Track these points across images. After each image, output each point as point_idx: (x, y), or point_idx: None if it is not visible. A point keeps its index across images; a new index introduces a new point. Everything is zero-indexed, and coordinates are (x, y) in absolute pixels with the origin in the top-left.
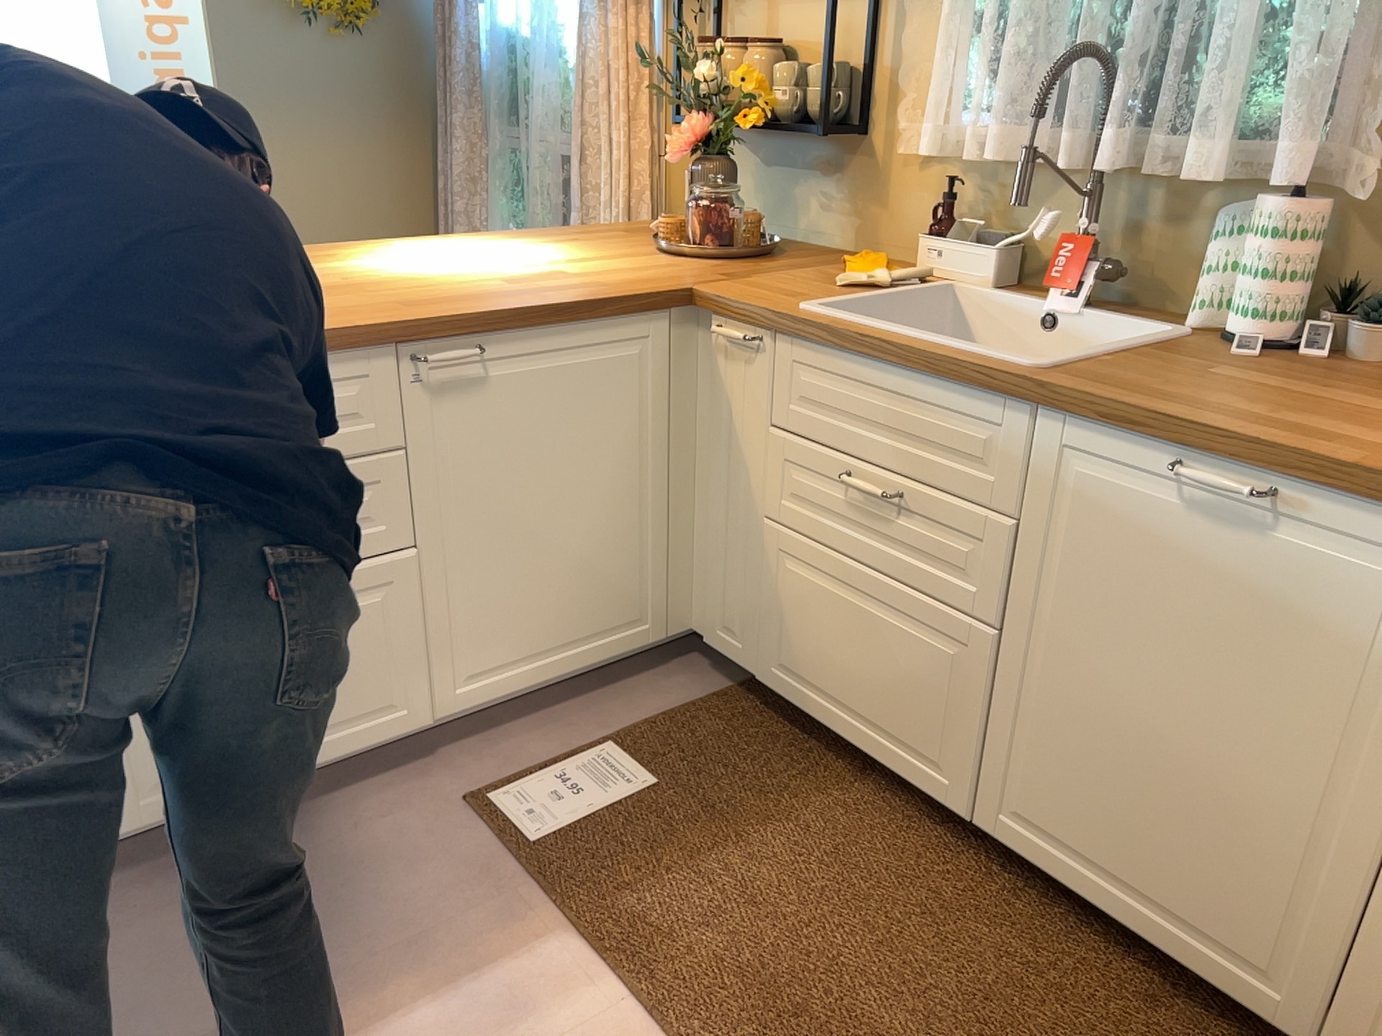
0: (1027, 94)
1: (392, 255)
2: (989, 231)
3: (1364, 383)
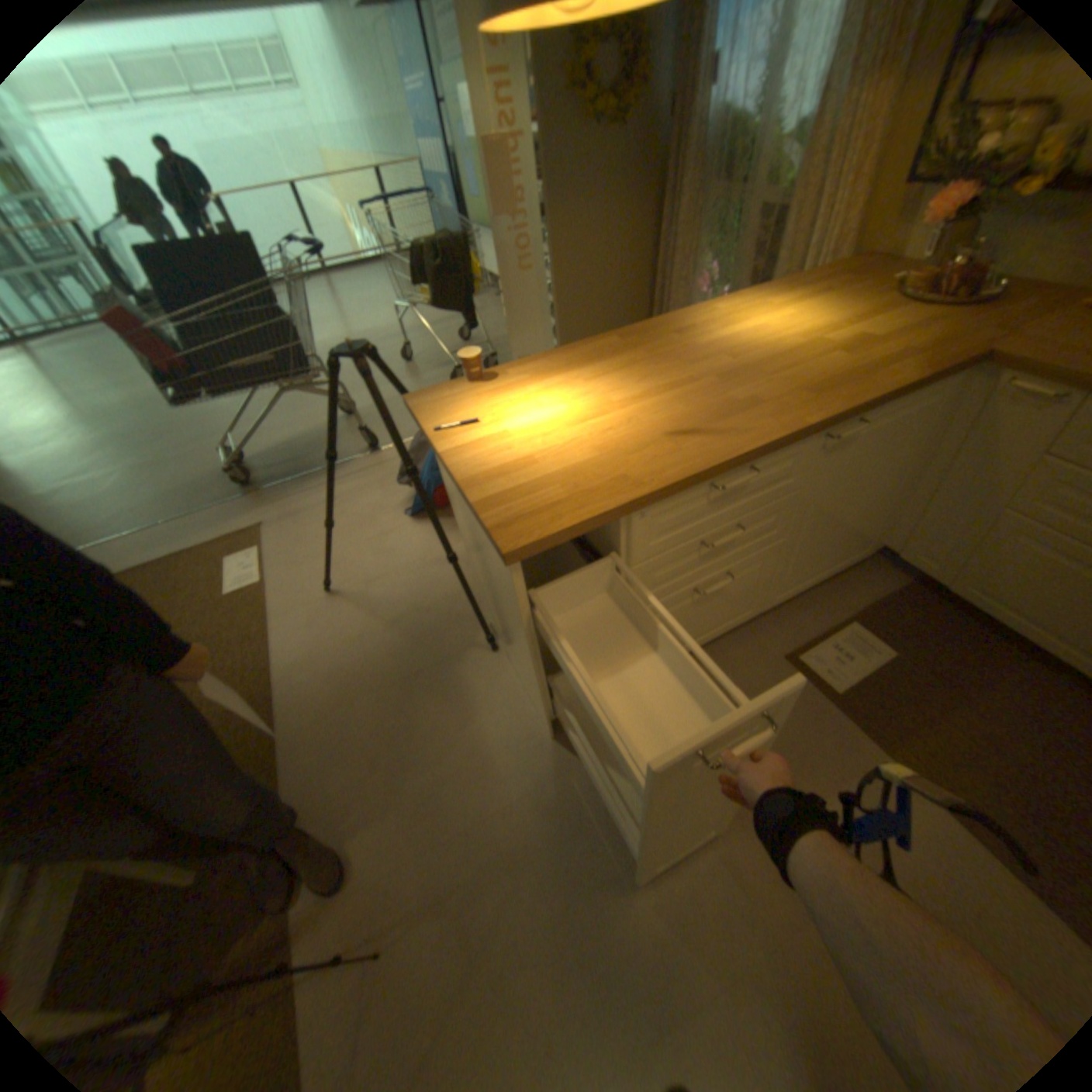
0: None
1: (728, 321)
2: None
3: None
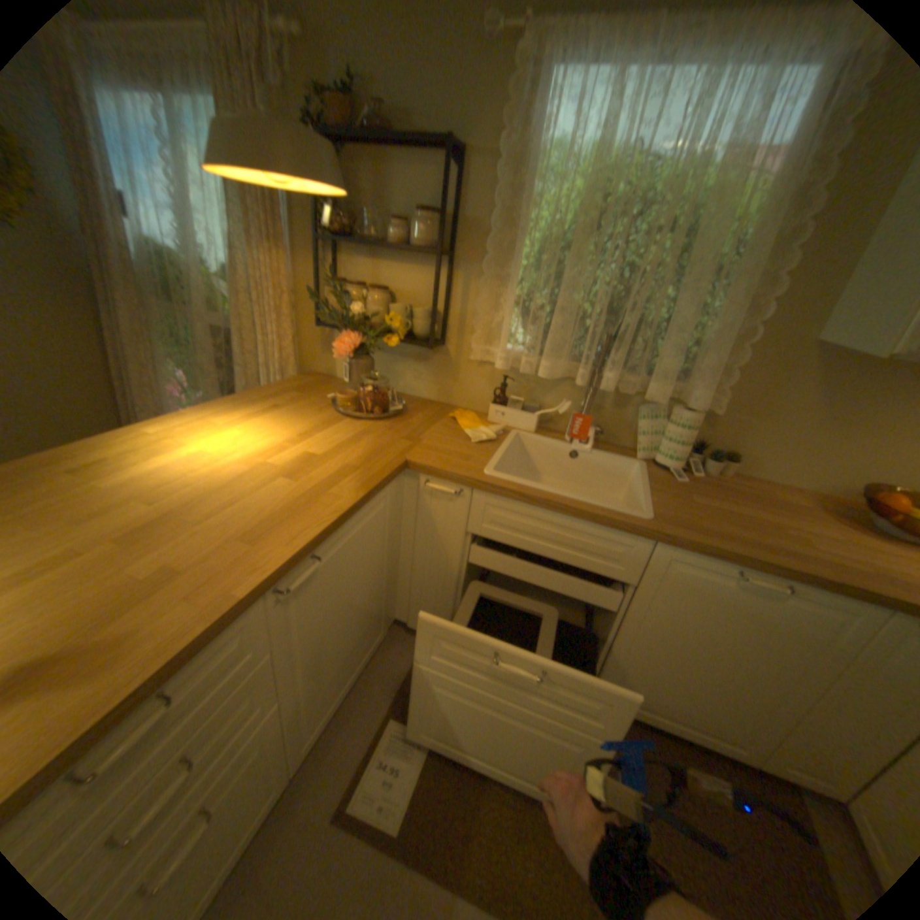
0: (563, 345)
1: (156, 449)
2: (521, 399)
3: (738, 494)
